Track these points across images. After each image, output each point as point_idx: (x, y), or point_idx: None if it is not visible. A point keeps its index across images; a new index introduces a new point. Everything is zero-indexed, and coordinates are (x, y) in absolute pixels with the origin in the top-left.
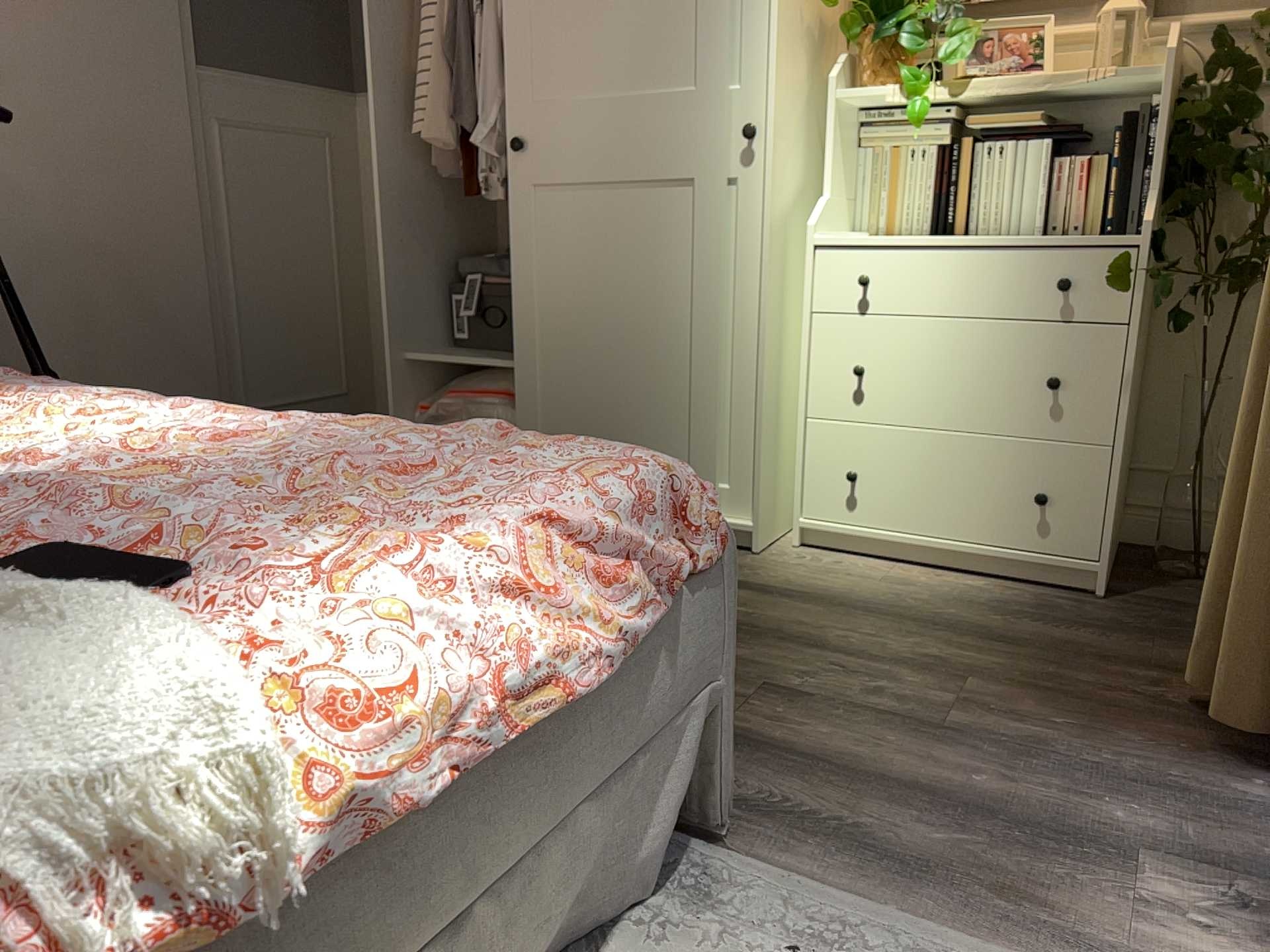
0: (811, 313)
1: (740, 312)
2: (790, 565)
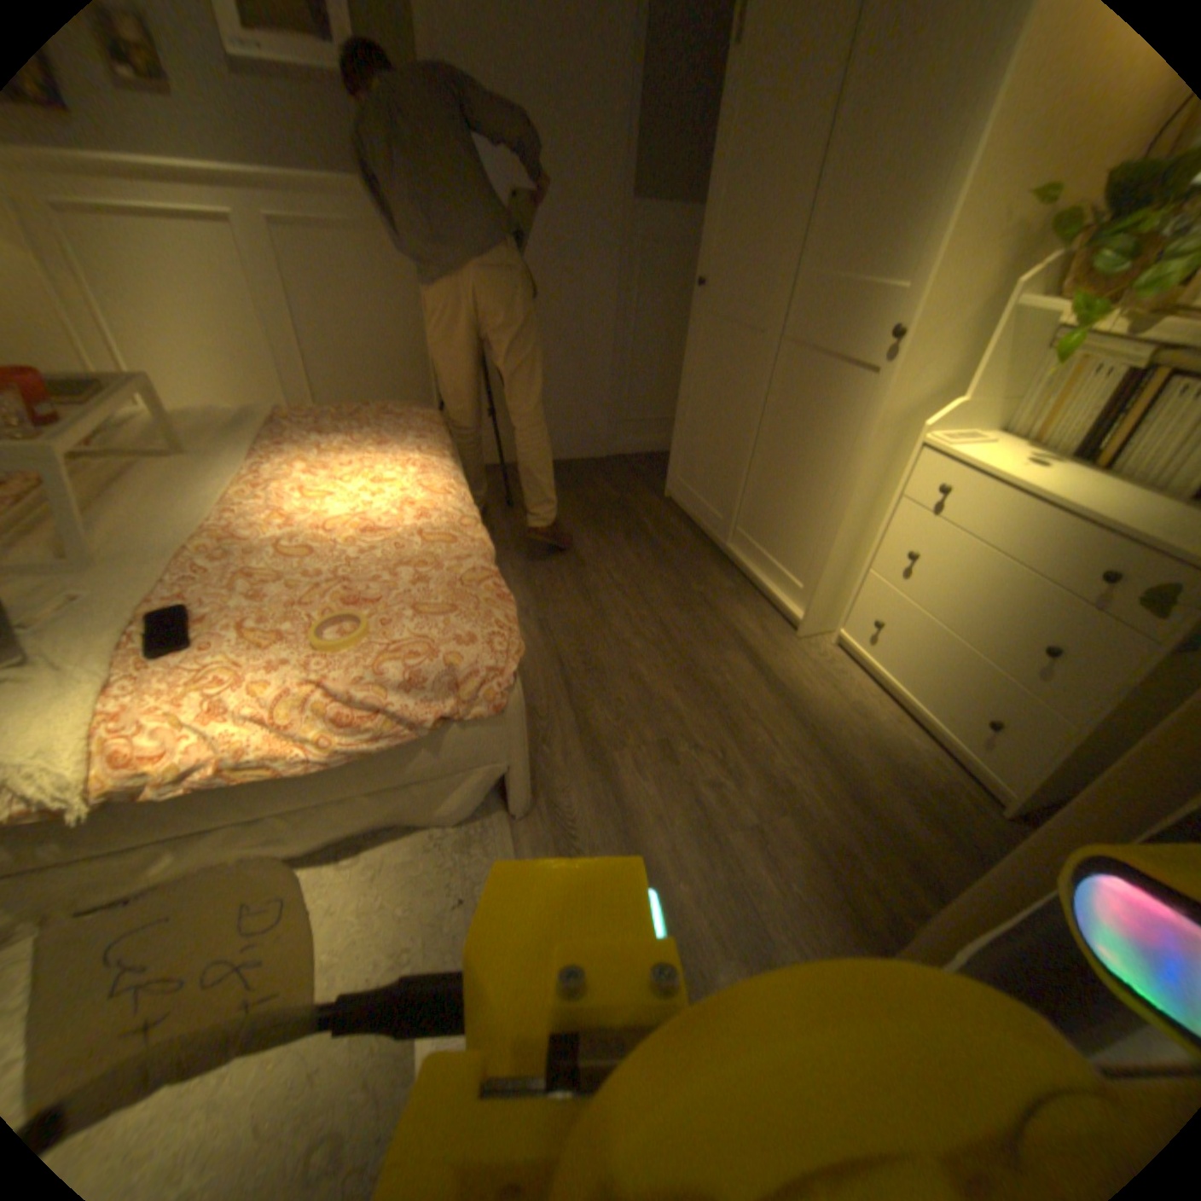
0: (903, 494)
1: (847, 475)
2: (810, 655)
